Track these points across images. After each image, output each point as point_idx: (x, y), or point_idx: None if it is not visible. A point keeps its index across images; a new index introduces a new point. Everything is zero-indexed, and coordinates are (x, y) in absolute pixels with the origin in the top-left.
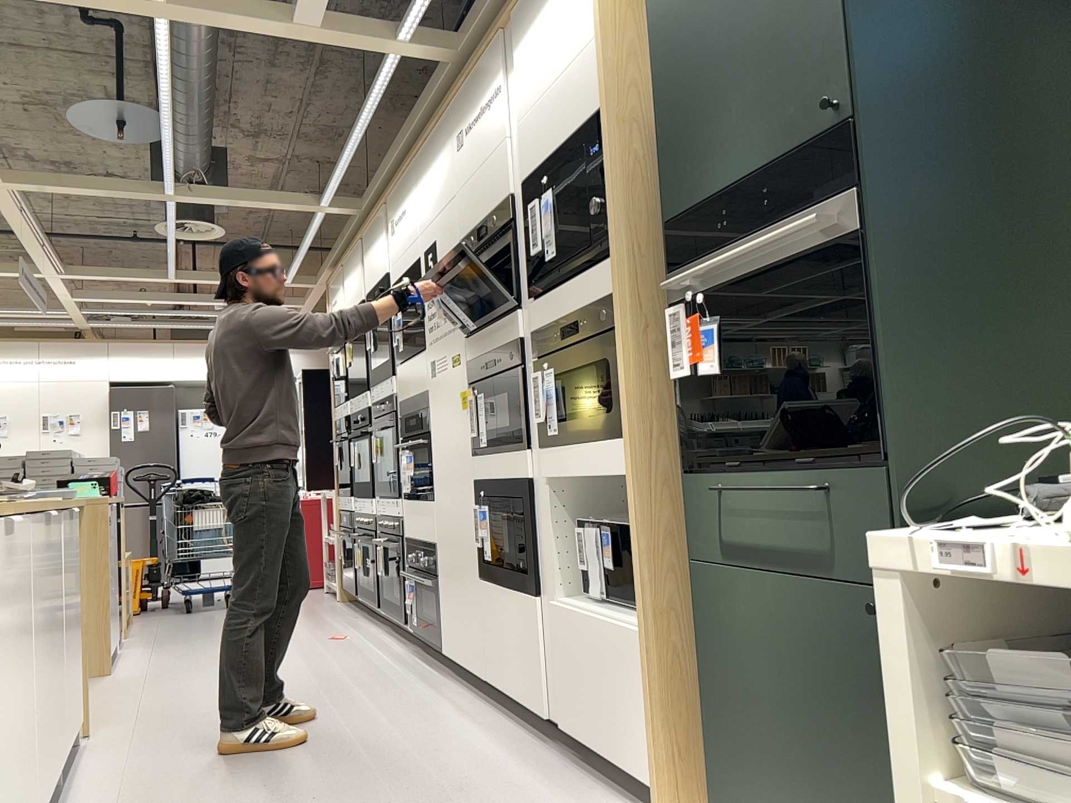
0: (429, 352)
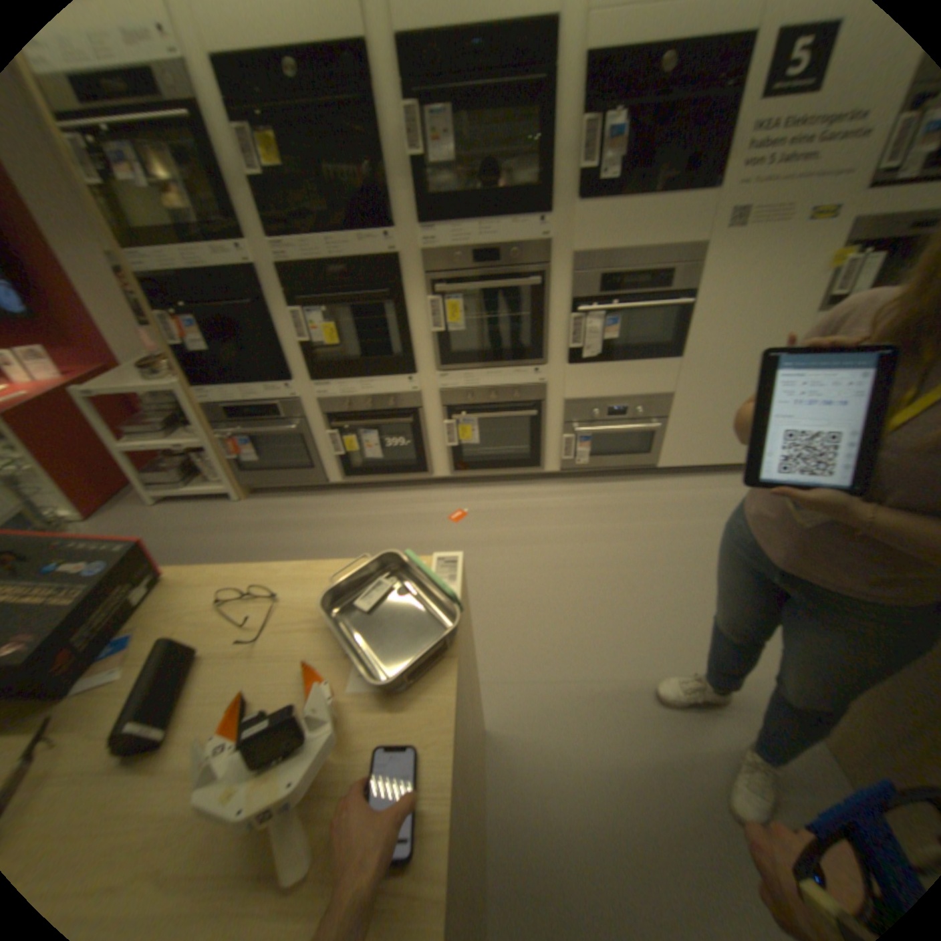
0: (738, 192)
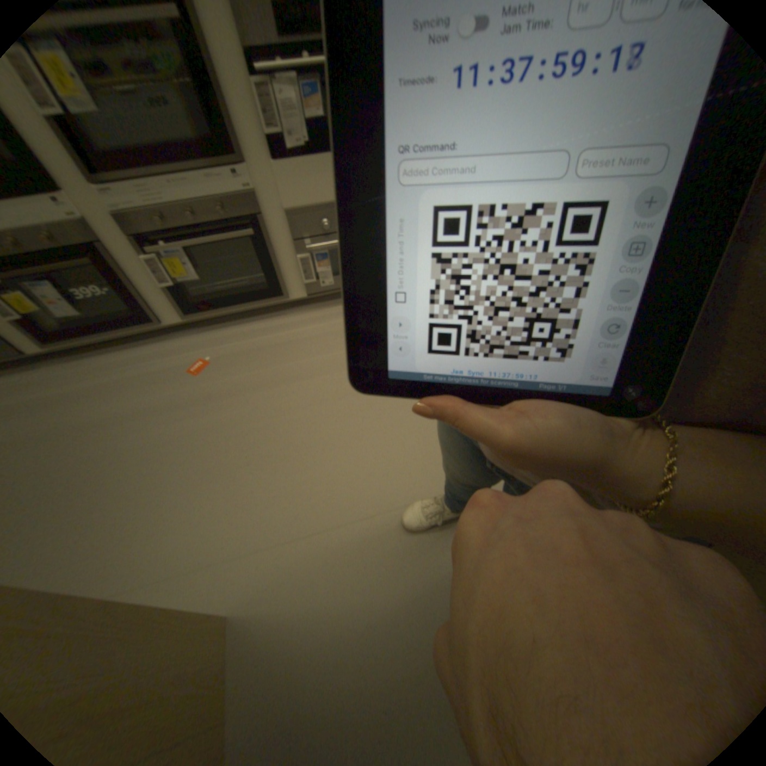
0: None
